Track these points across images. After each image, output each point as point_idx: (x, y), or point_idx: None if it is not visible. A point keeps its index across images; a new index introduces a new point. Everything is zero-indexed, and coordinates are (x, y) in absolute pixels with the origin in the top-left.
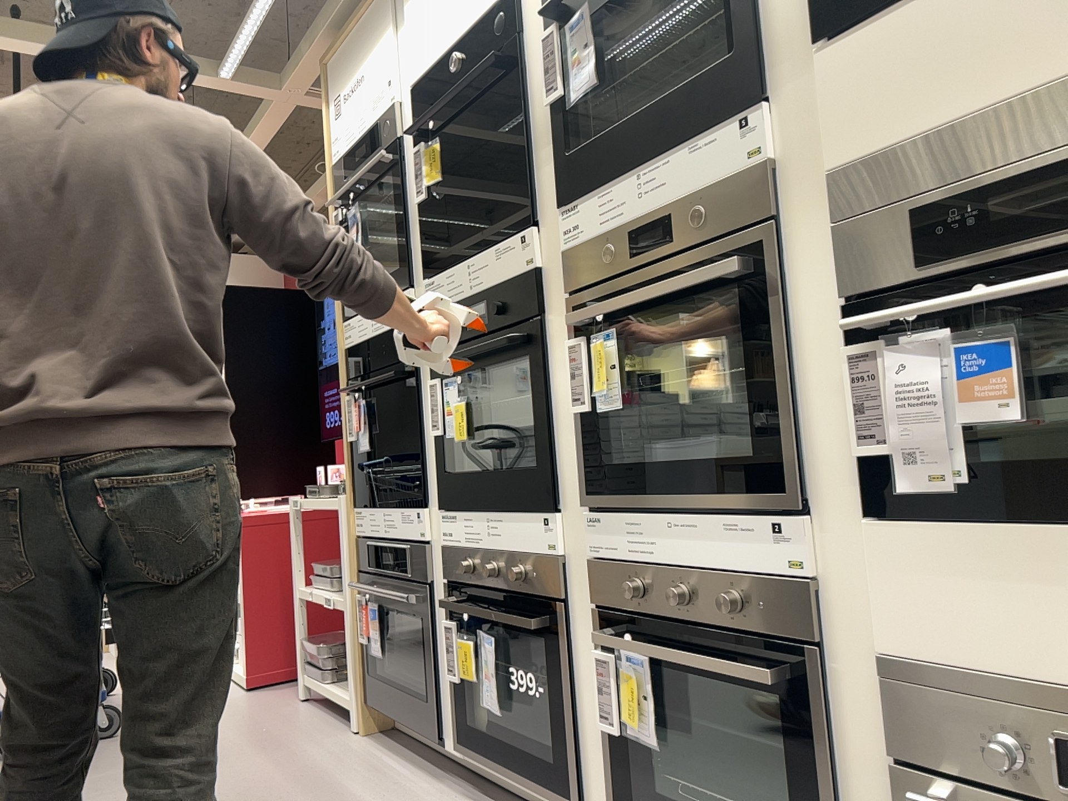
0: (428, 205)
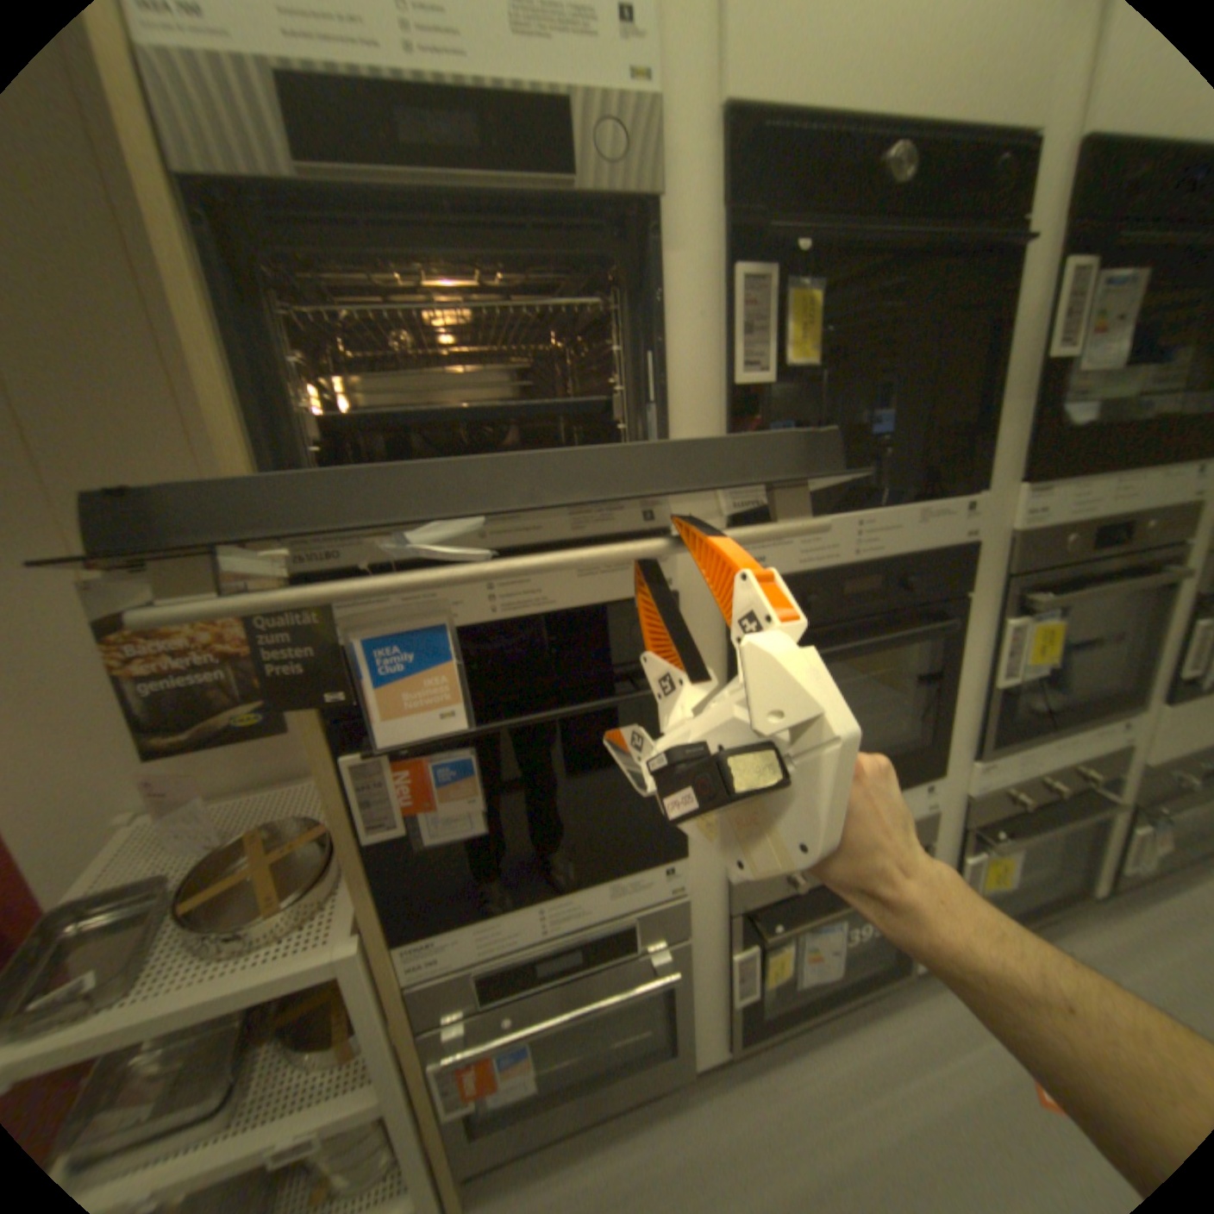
0: (756, 393)
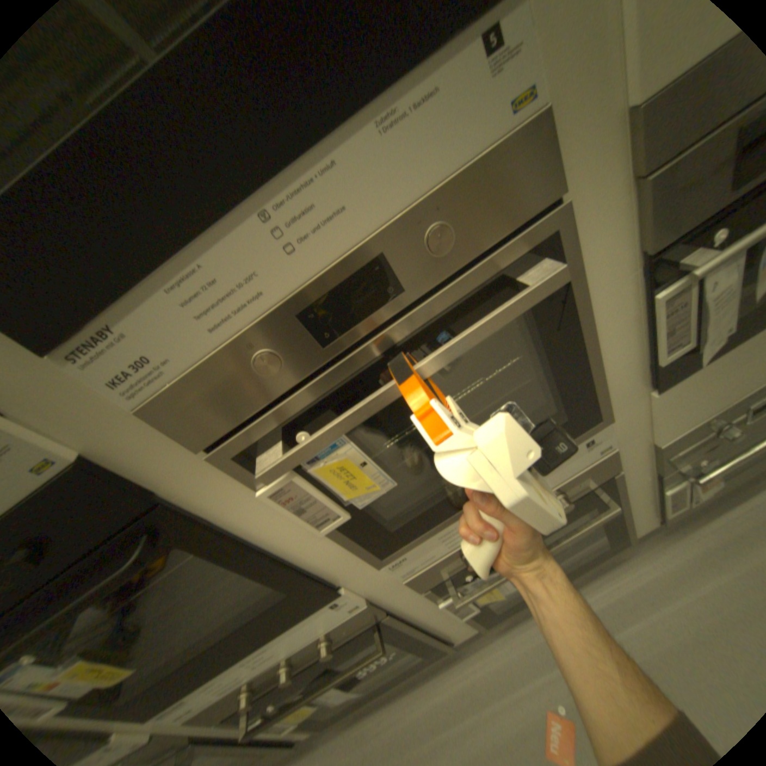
0: None
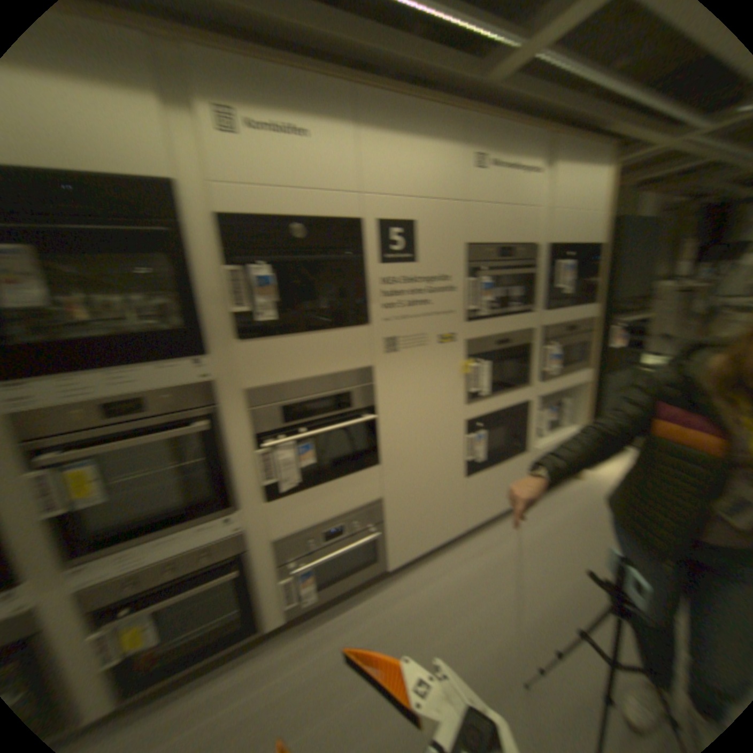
0: None
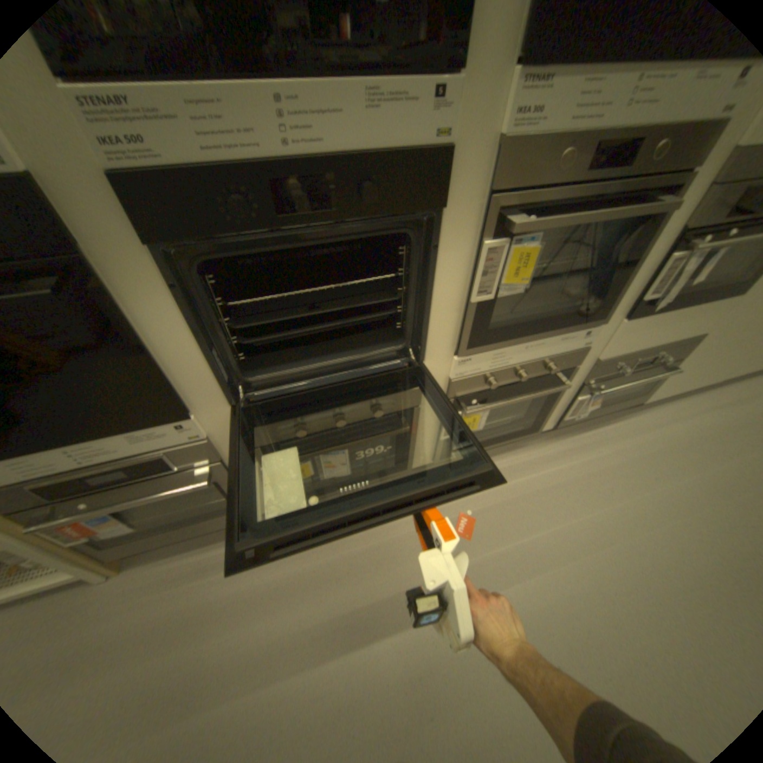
0: None
